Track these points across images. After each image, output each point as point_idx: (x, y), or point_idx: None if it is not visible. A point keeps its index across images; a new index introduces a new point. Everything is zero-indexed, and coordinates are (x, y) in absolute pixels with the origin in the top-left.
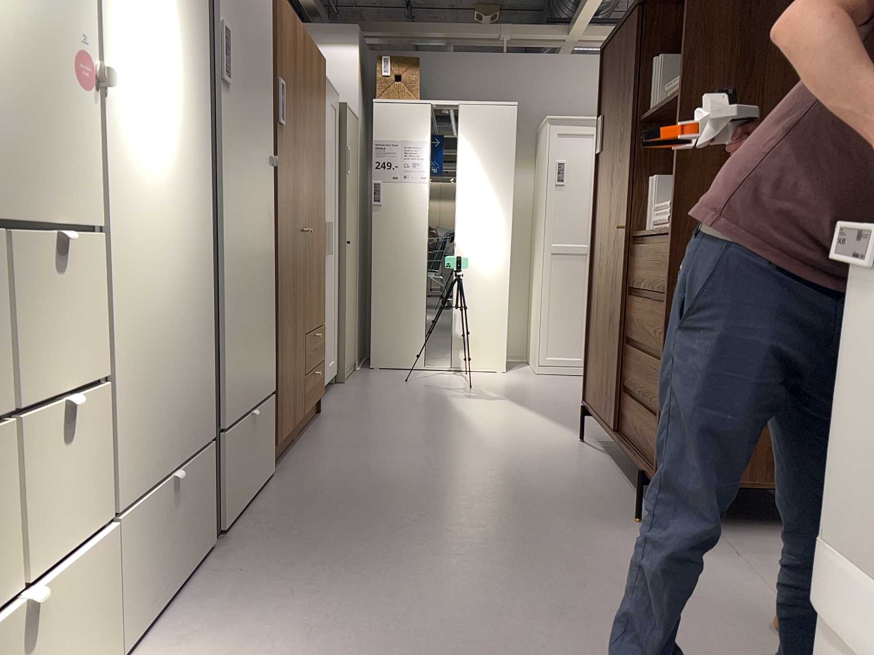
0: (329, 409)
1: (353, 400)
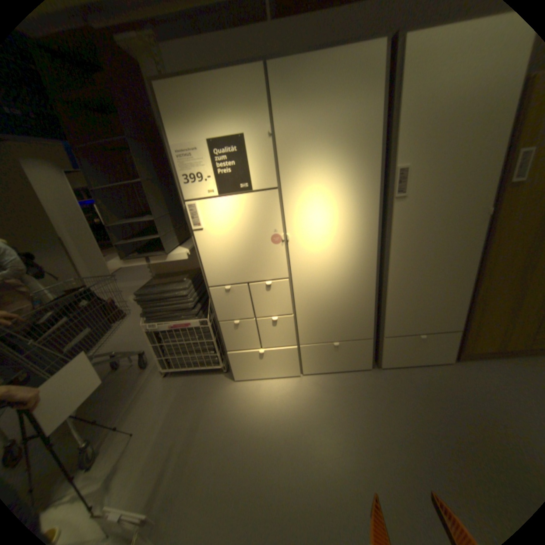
0: None
1: None
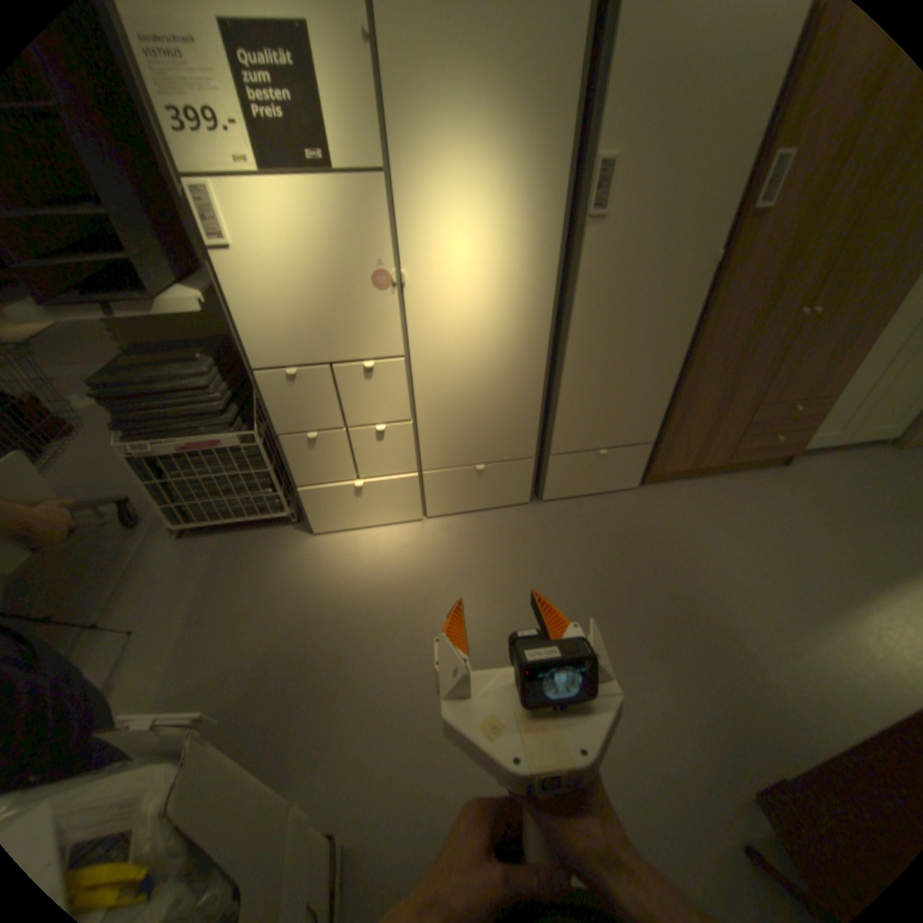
0: (811, 467)
1: (858, 473)
